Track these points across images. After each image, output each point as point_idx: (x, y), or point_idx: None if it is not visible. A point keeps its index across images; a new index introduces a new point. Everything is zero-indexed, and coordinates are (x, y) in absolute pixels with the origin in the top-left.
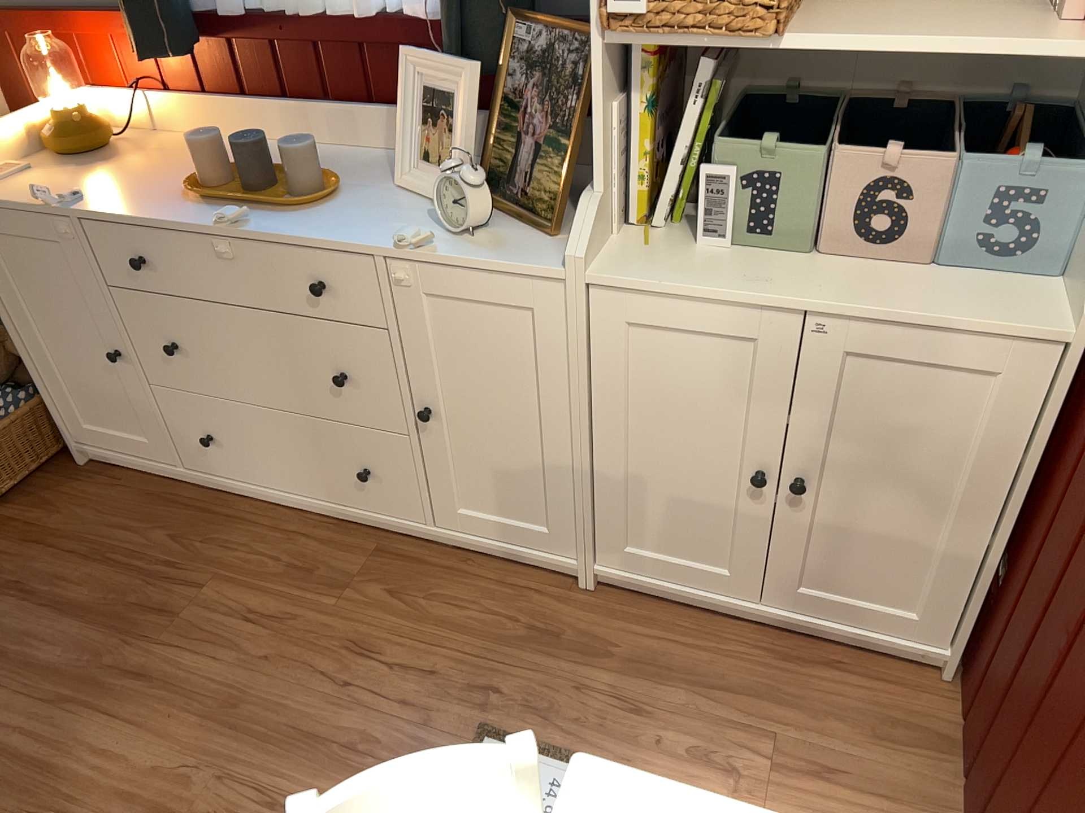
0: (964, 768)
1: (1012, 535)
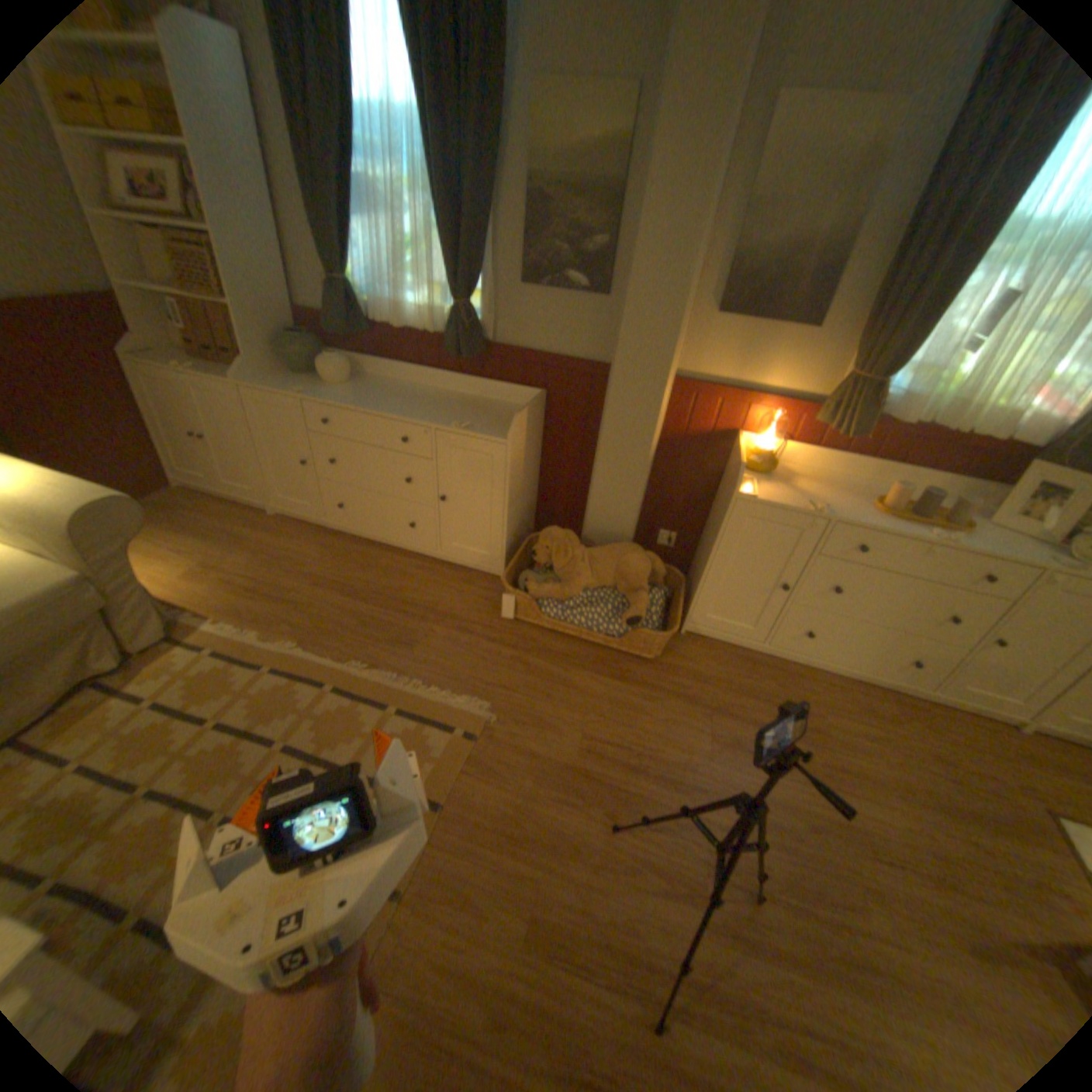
0: None
1: None
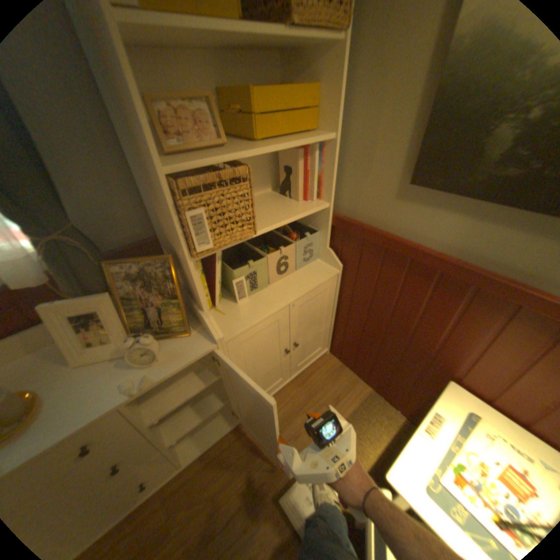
0: (355, 370)
1: (337, 317)
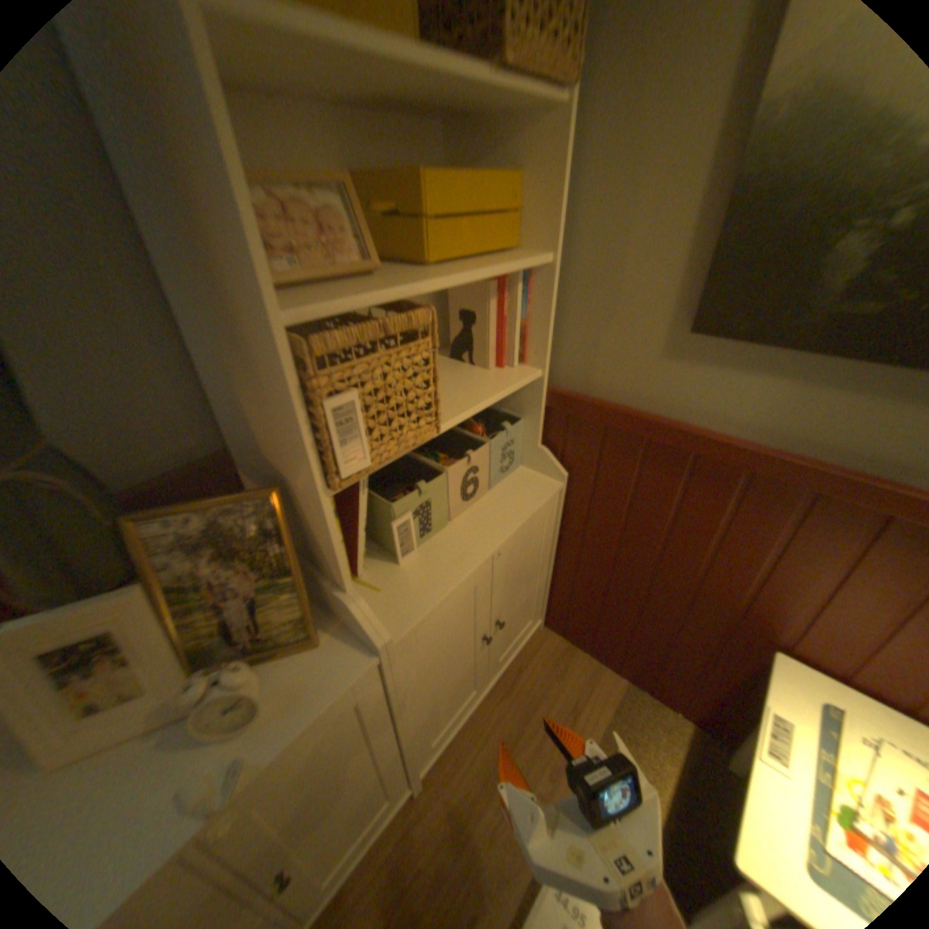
0: (593, 652)
1: (557, 563)
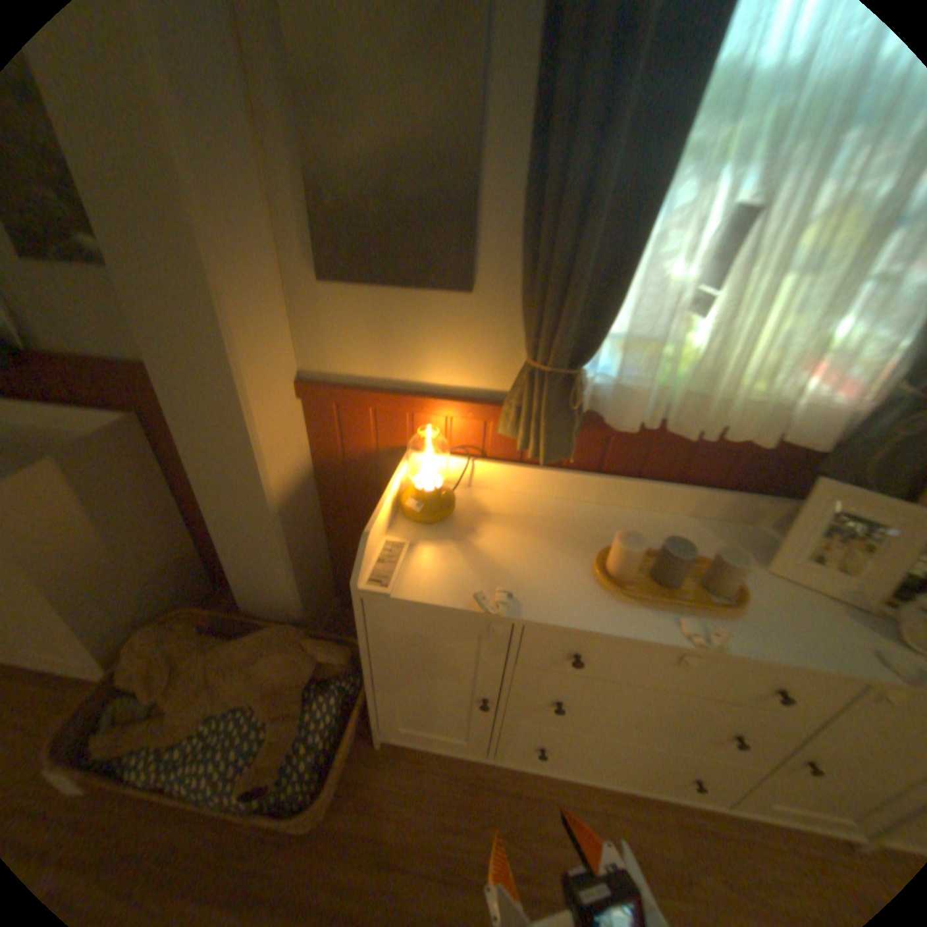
0: None
1: None
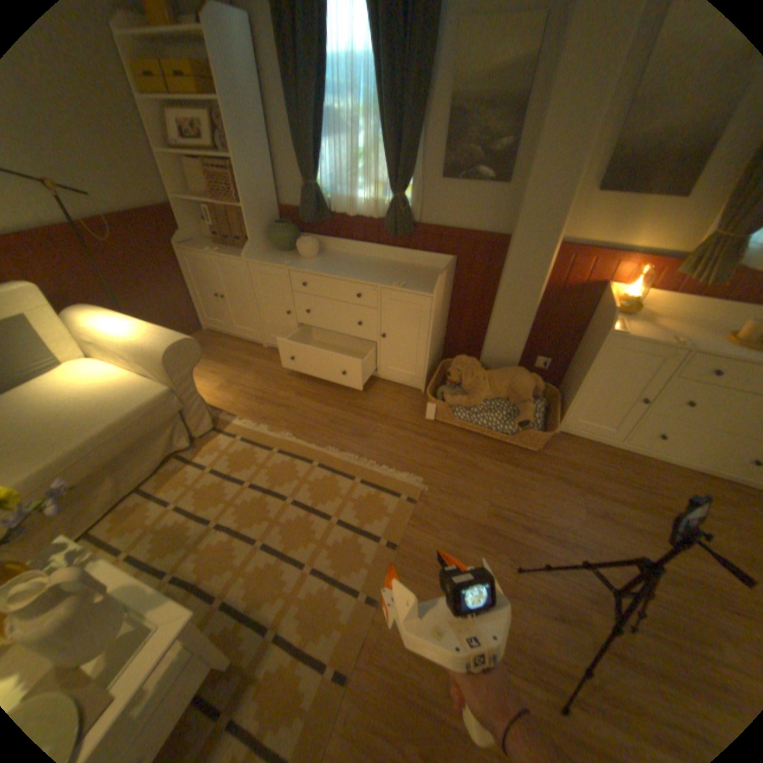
0: None
1: None
